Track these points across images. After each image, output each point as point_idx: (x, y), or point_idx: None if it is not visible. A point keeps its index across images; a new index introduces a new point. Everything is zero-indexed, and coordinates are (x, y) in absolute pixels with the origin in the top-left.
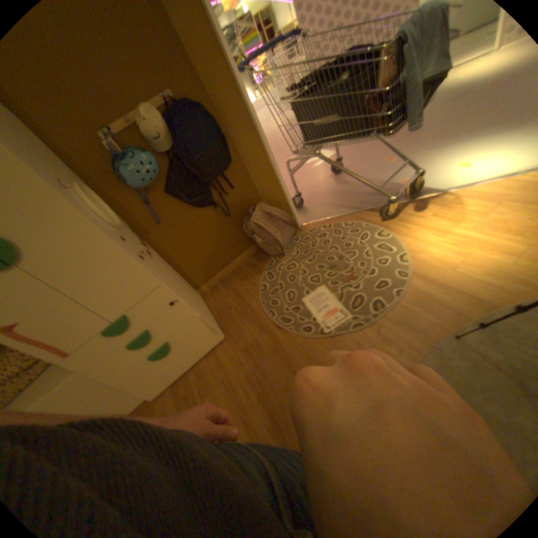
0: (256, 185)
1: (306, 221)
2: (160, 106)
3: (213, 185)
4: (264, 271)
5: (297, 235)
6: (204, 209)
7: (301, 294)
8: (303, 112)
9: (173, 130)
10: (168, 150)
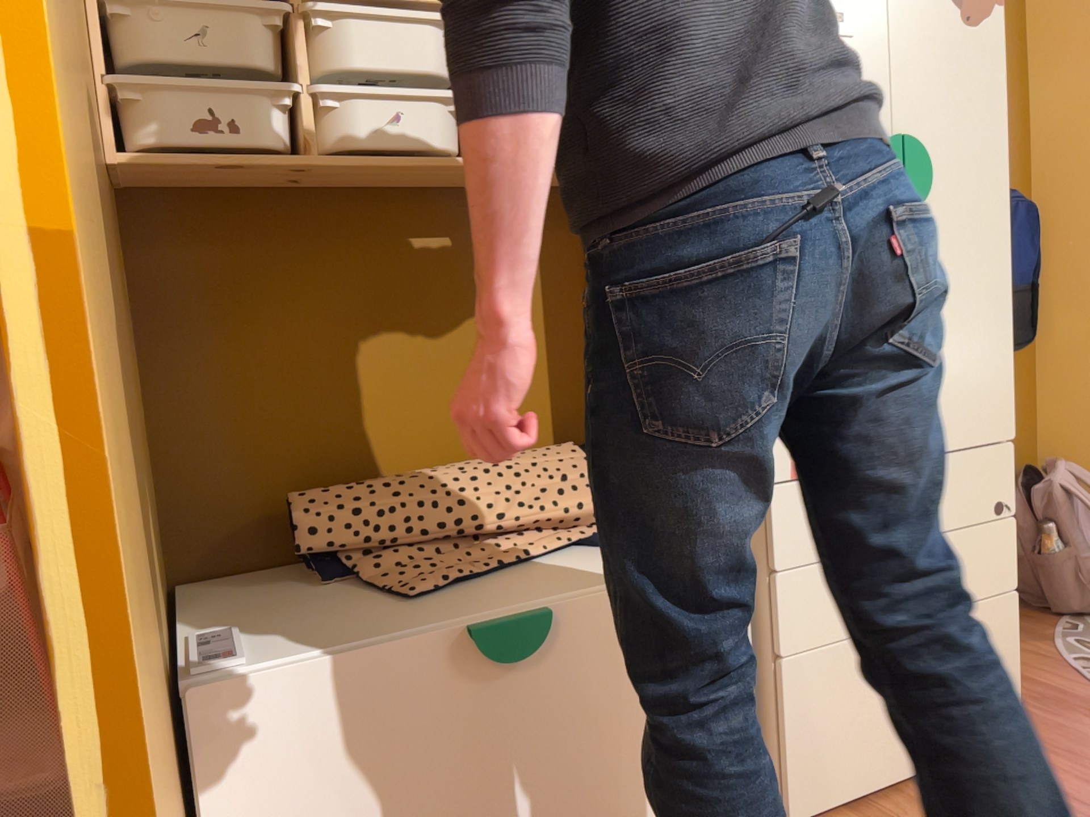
0: (1040, 421)
1: None
2: None
3: None
4: (1057, 633)
5: None
6: None
7: None
8: None
9: None
10: None
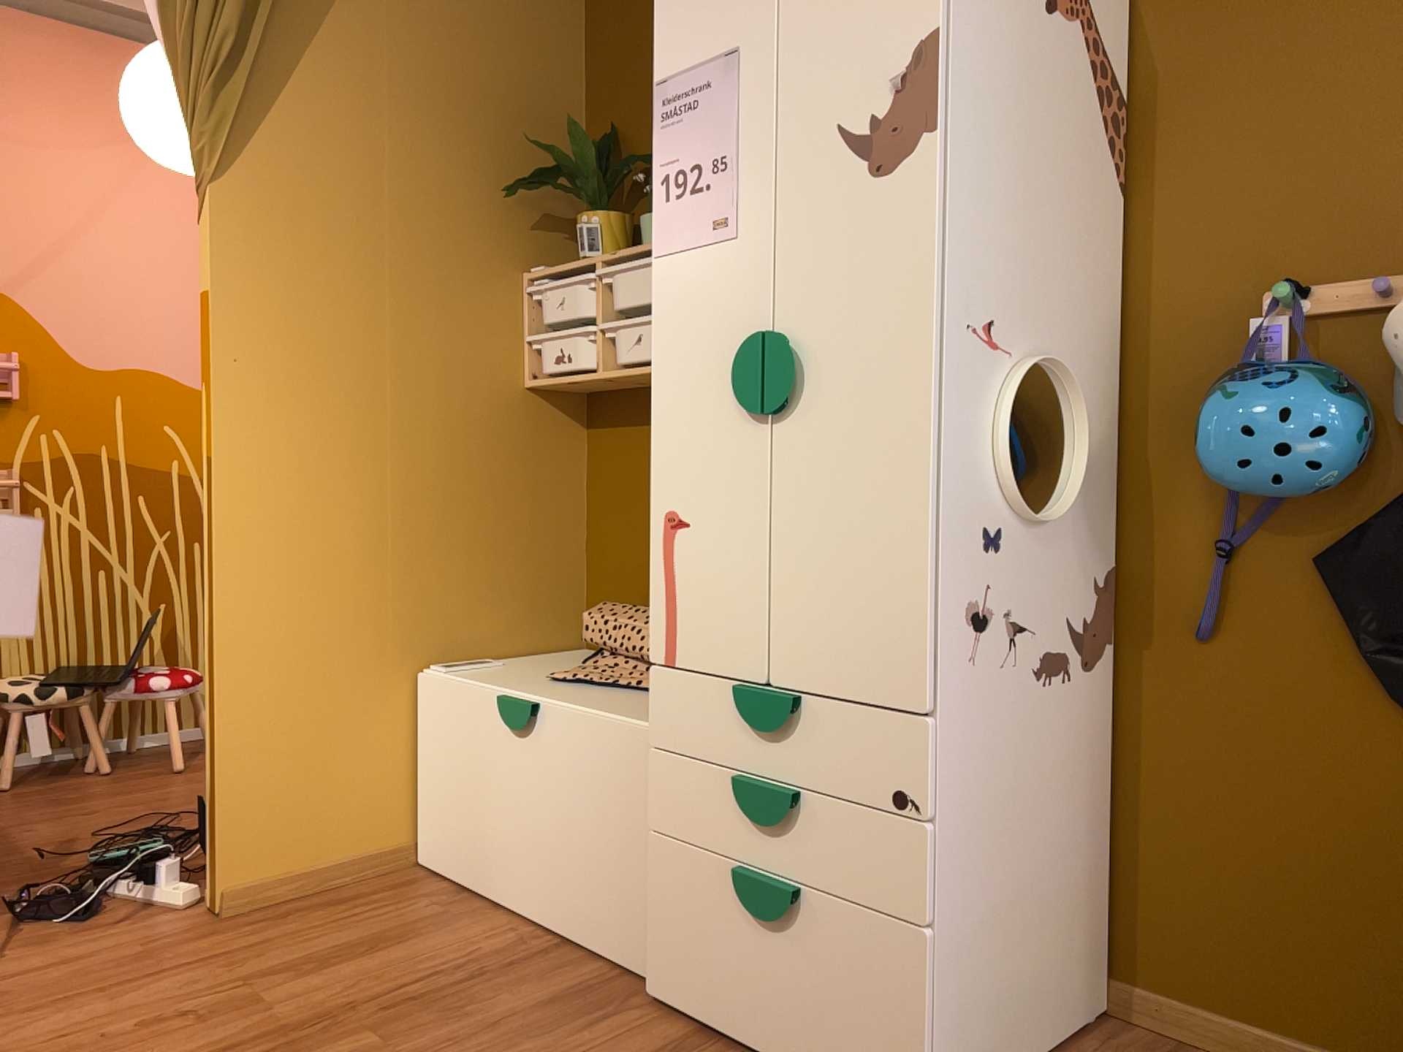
0: None
1: None
2: None
3: None
4: None
5: None
6: None
7: None
8: None
9: None
10: None
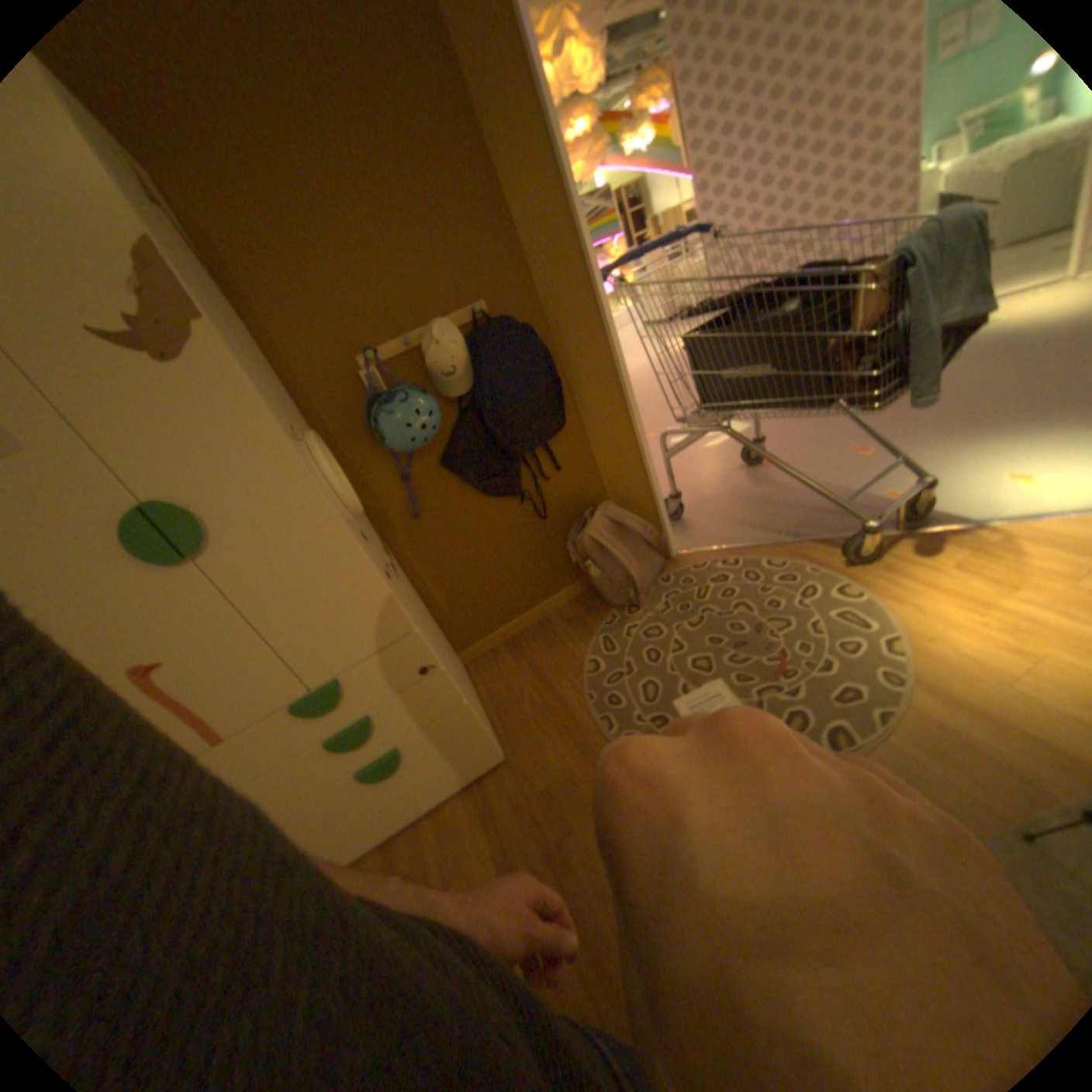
0: (601, 470)
1: (687, 547)
2: (463, 324)
3: (525, 461)
4: (595, 634)
5: (668, 571)
6: (501, 501)
7: (670, 692)
8: (700, 352)
9: (478, 363)
10: (461, 393)
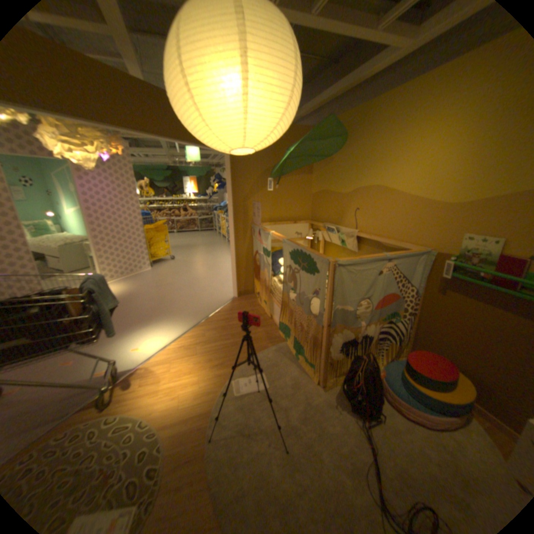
0: None
1: None
2: None
3: None
4: None
5: None
6: None
7: None
8: None
9: None
10: None
